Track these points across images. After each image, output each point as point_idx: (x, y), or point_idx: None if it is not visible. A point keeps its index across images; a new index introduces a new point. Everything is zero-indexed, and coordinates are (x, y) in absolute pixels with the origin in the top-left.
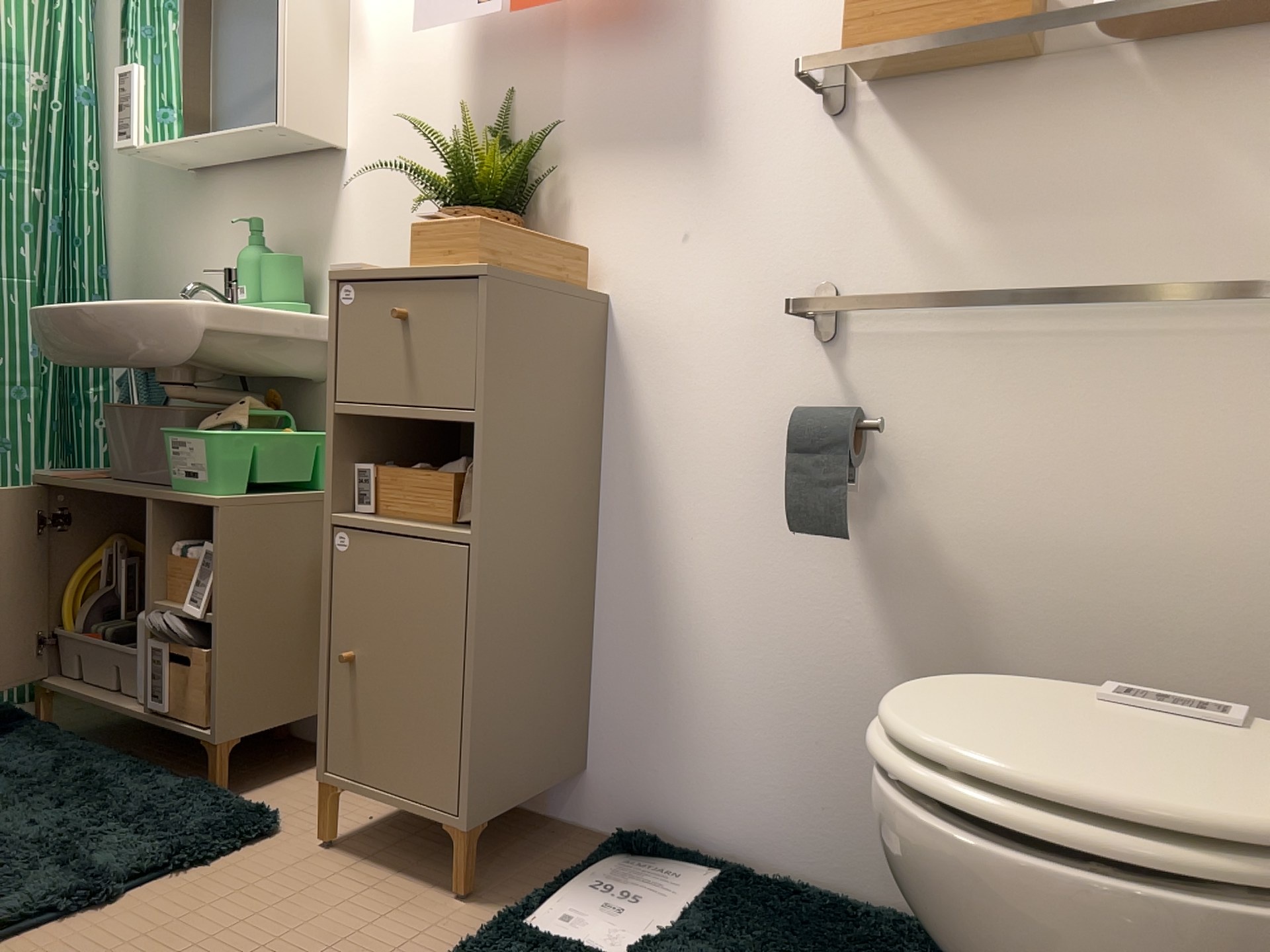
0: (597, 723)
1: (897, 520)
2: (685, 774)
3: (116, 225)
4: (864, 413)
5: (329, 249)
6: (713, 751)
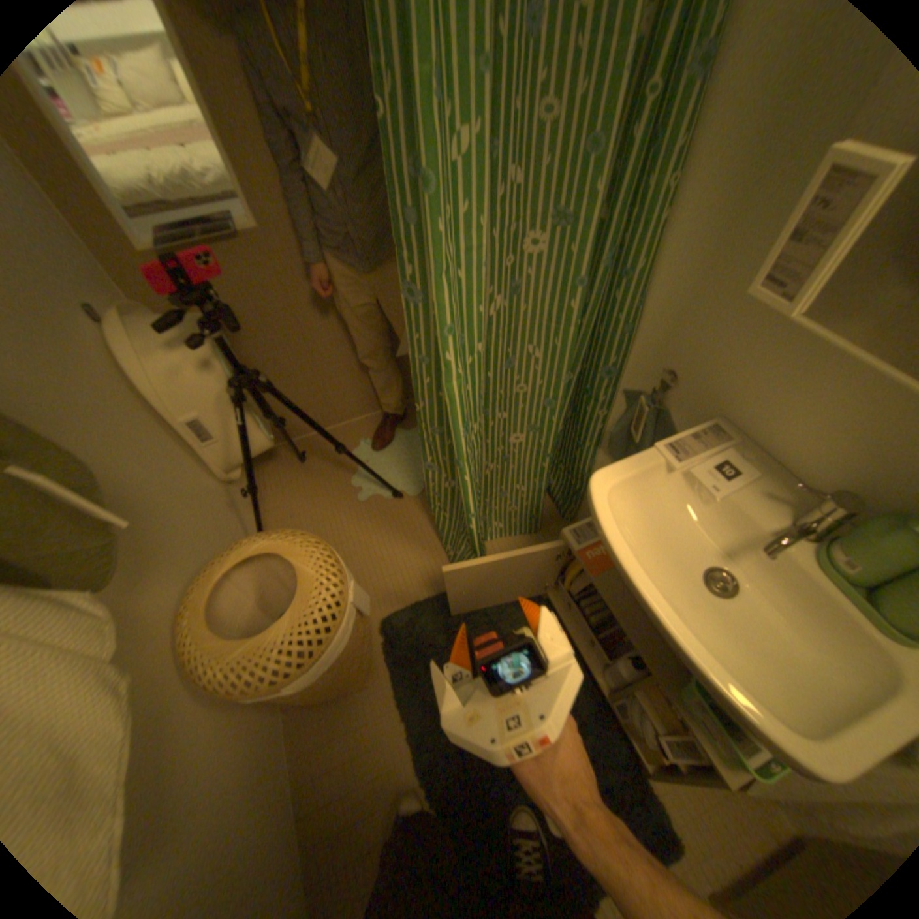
0: None
1: None
2: None
3: (672, 247)
4: None
5: None
6: None
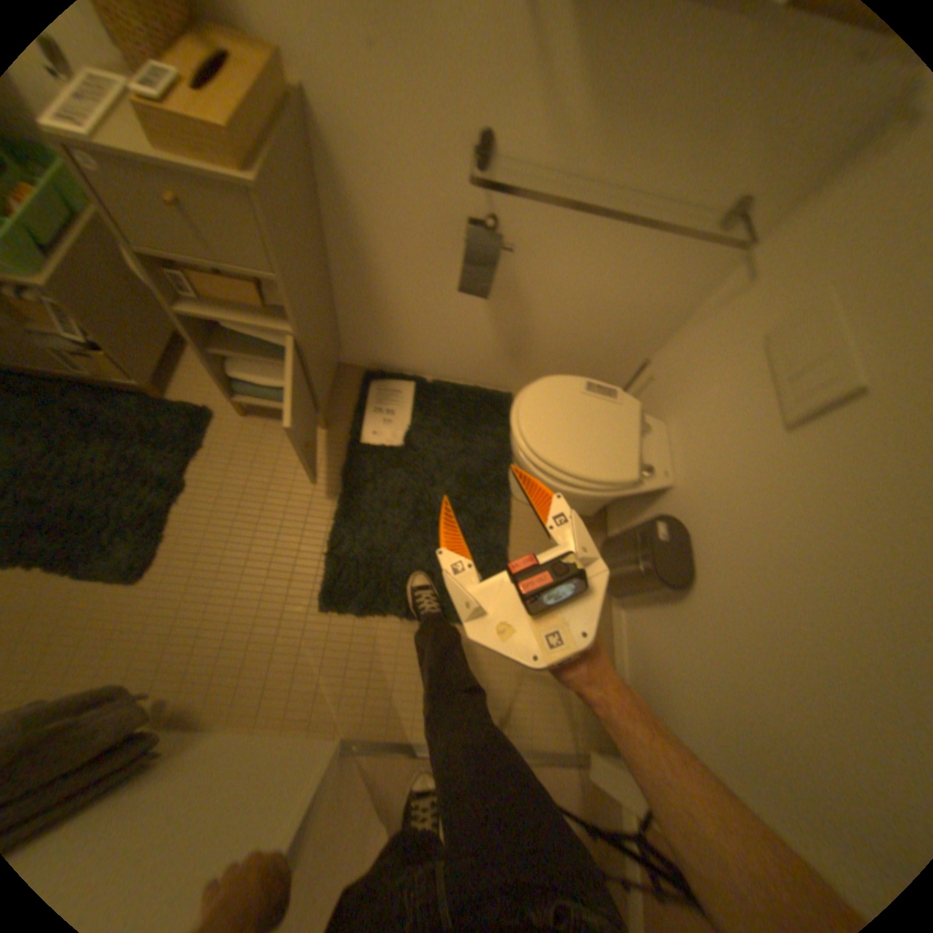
0: (347, 333)
1: (505, 272)
2: (394, 351)
3: None
4: (499, 220)
5: None
6: (407, 345)
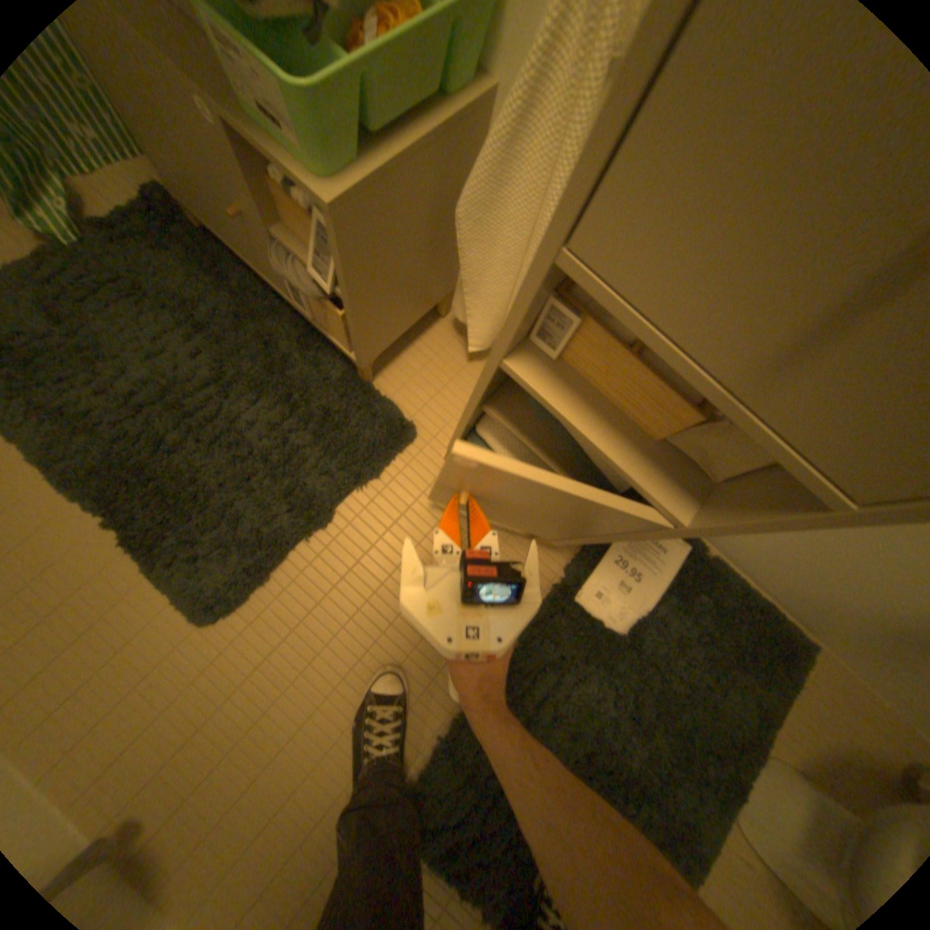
0: None
1: None
2: None
3: None
4: None
5: None
6: None
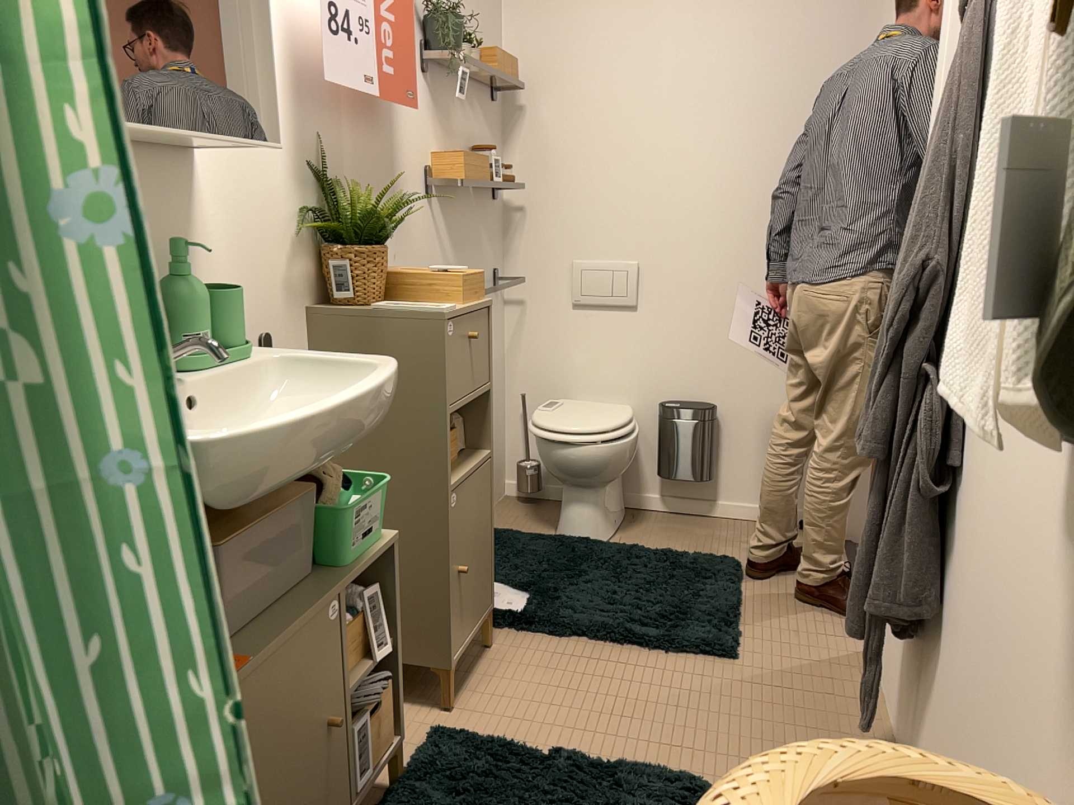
0: None
1: None
2: None
3: None
4: None
5: (198, 270)
6: None
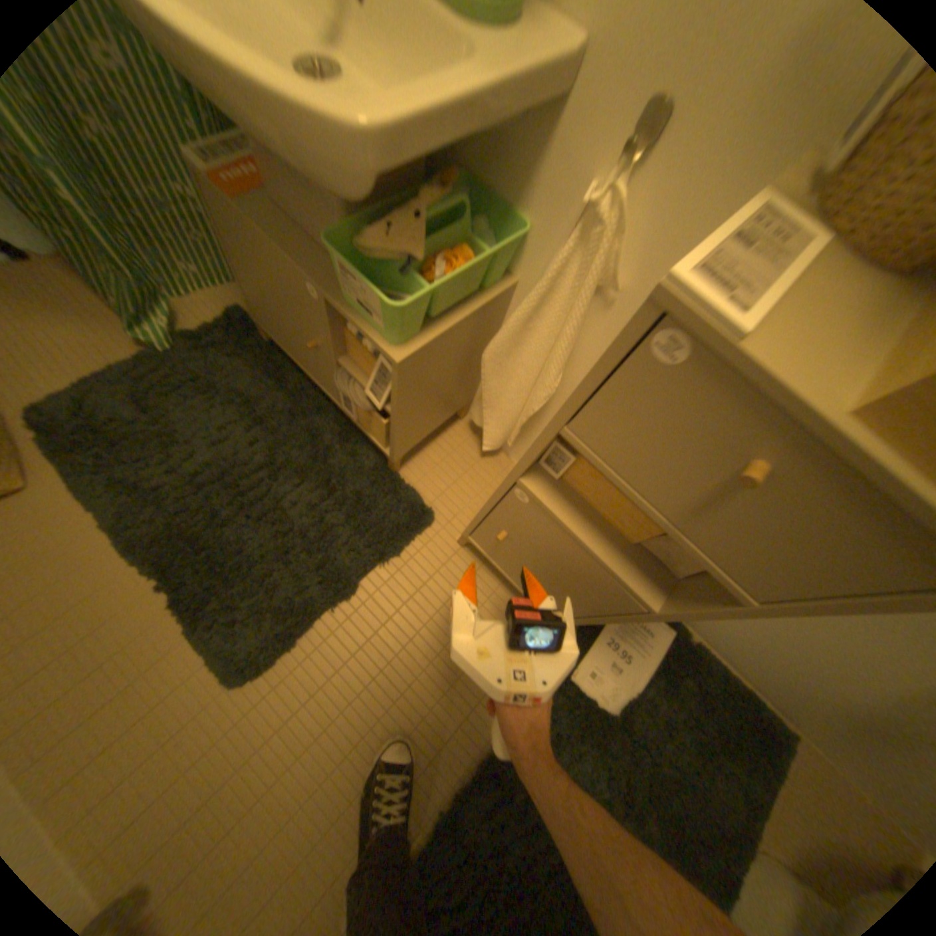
0: None
1: None
2: None
3: None
4: None
5: None
6: None
